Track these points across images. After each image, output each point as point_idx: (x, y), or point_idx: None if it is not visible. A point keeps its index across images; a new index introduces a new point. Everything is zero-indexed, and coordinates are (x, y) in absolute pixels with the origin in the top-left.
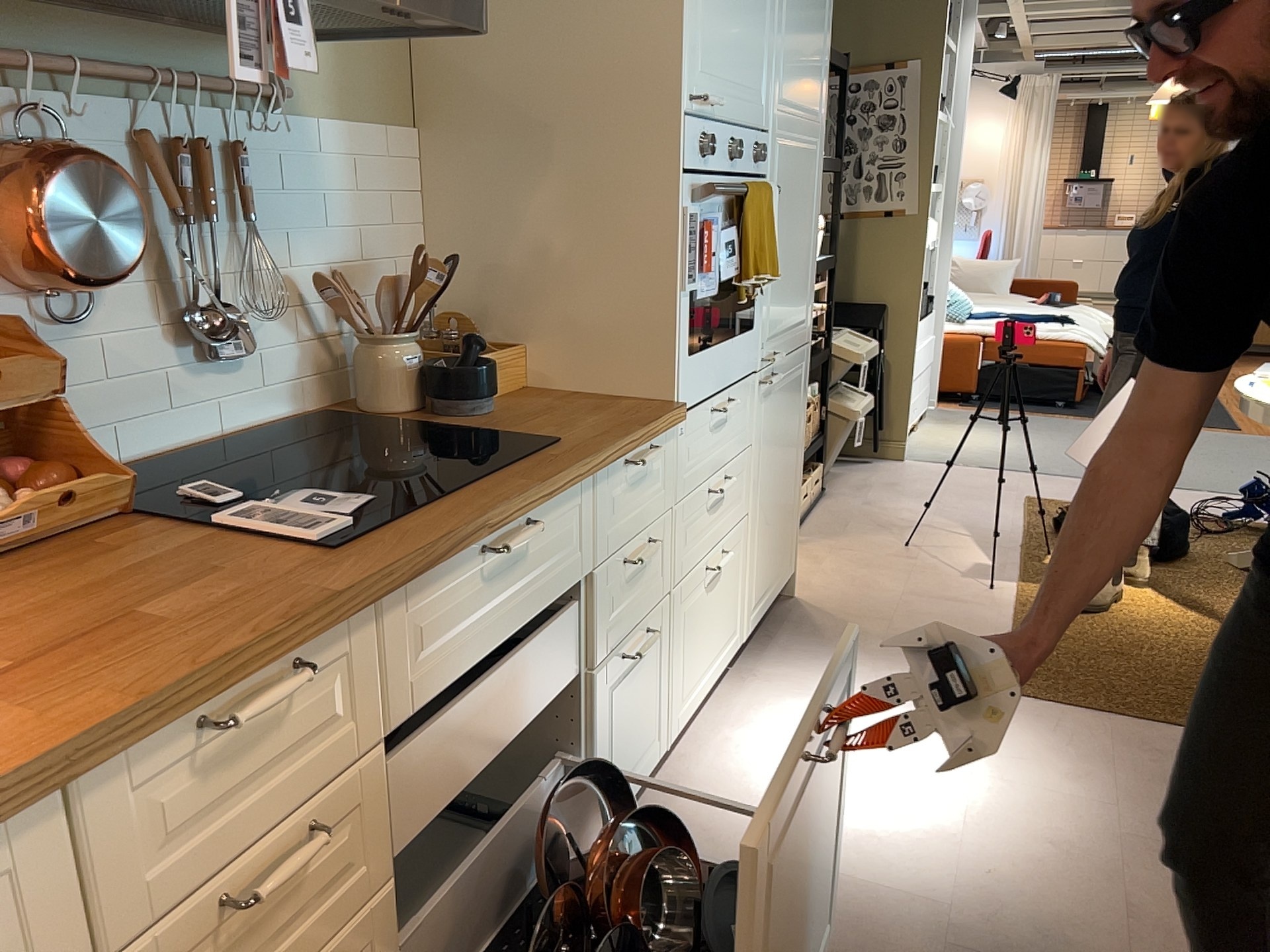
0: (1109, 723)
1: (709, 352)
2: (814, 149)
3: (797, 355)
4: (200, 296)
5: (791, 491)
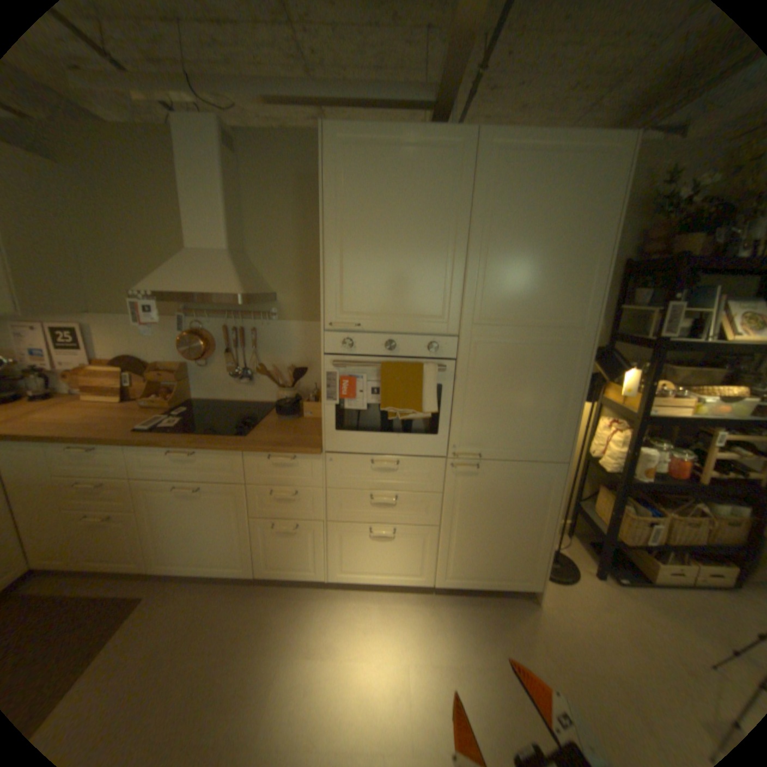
0: None
1: (361, 434)
2: (567, 344)
3: (533, 466)
4: (241, 366)
5: (525, 542)
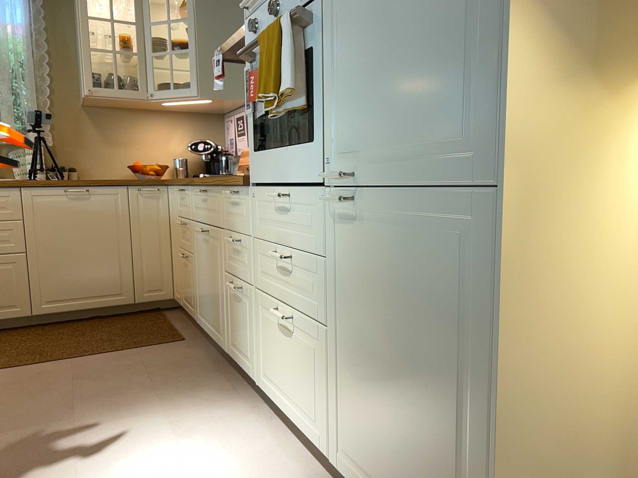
0: None
1: (268, 153)
2: None
3: (439, 199)
4: None
5: (445, 431)
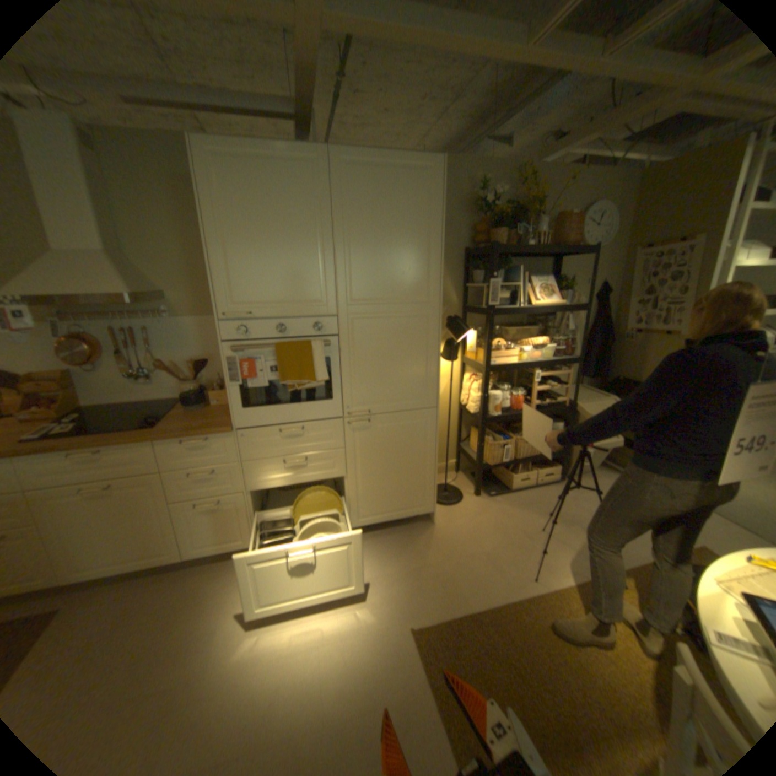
0: (421, 697)
1: (267, 408)
2: (420, 315)
3: (410, 413)
4: (134, 365)
5: (414, 475)
